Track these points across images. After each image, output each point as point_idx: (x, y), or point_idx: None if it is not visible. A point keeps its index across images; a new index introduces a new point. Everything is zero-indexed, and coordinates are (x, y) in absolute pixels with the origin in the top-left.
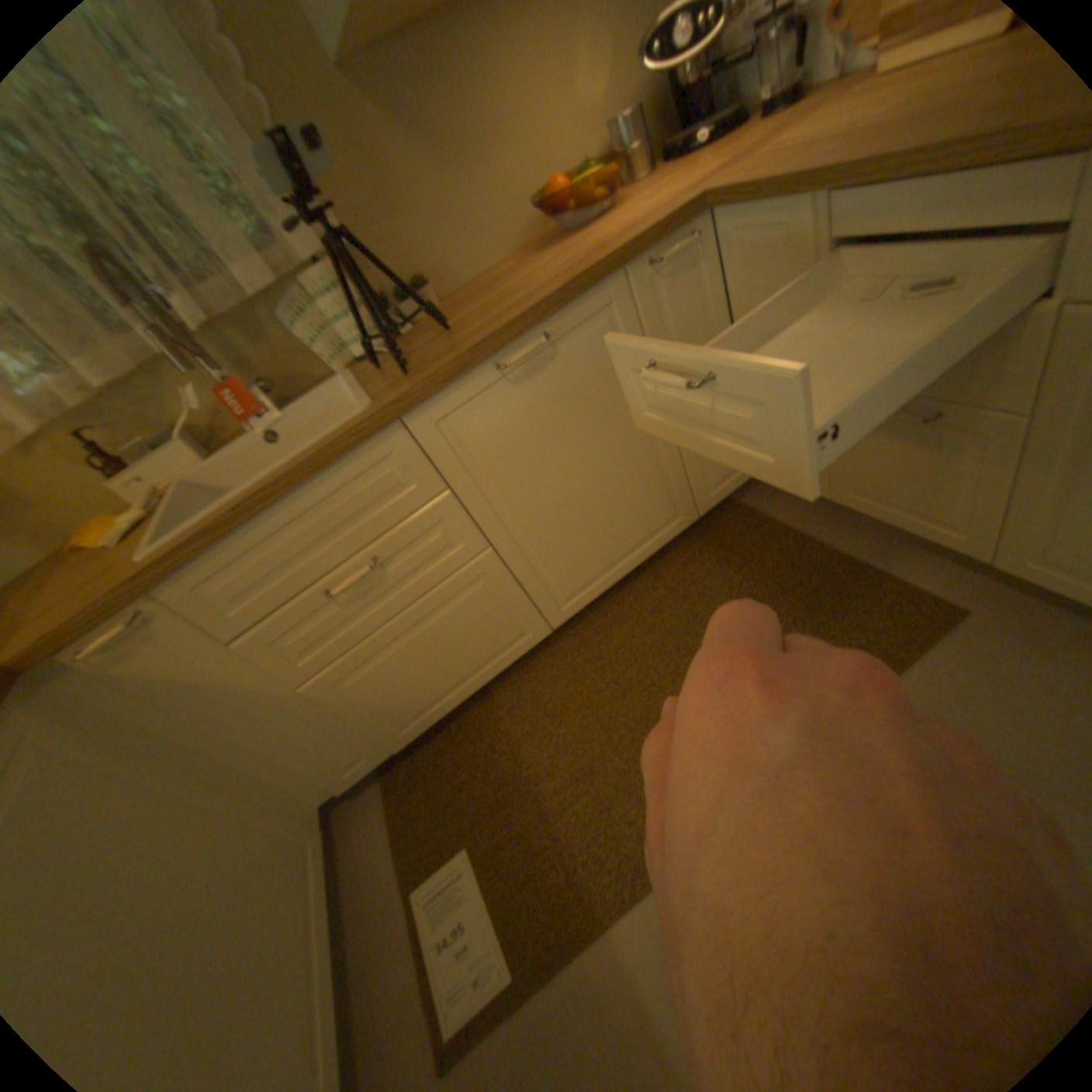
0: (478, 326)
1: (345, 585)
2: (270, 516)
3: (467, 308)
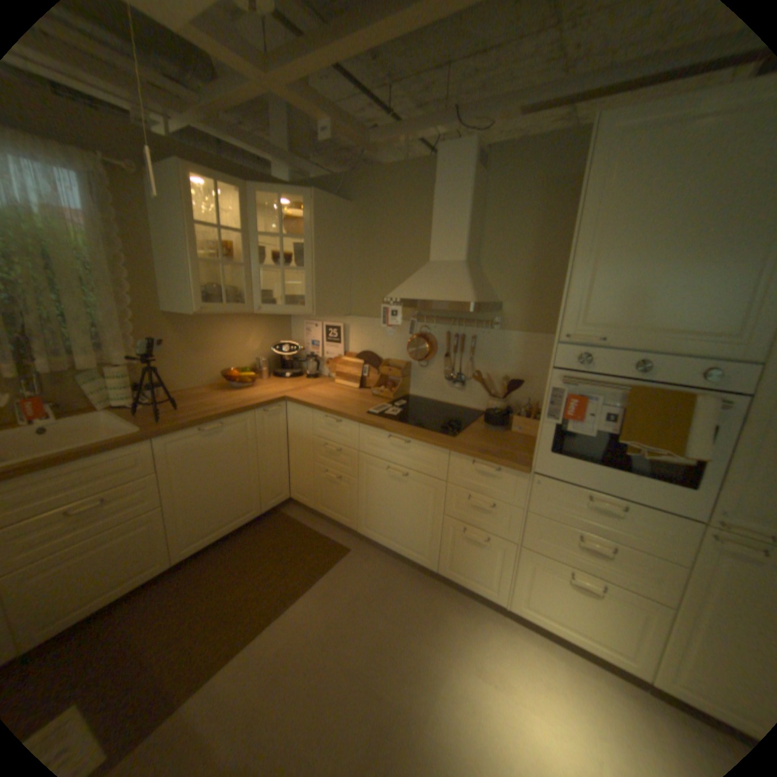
0: (193, 414)
1: (81, 511)
2: (64, 468)
3: (183, 404)
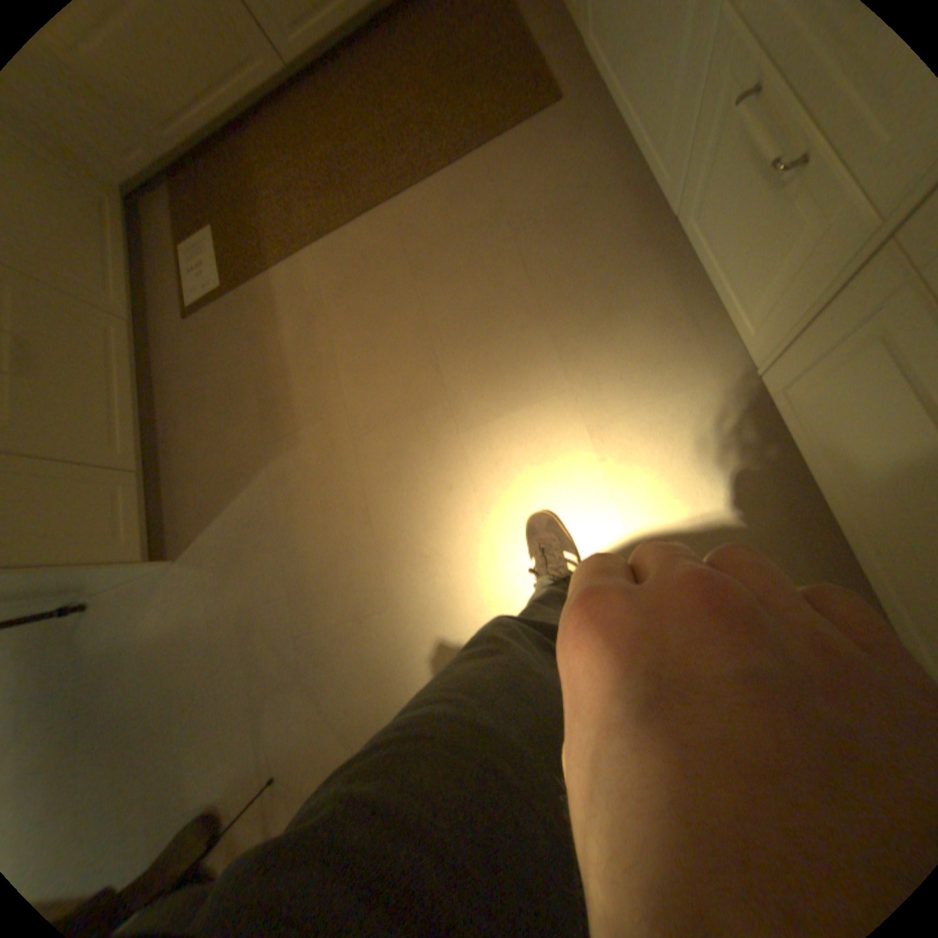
0: None
1: None
2: None
3: None
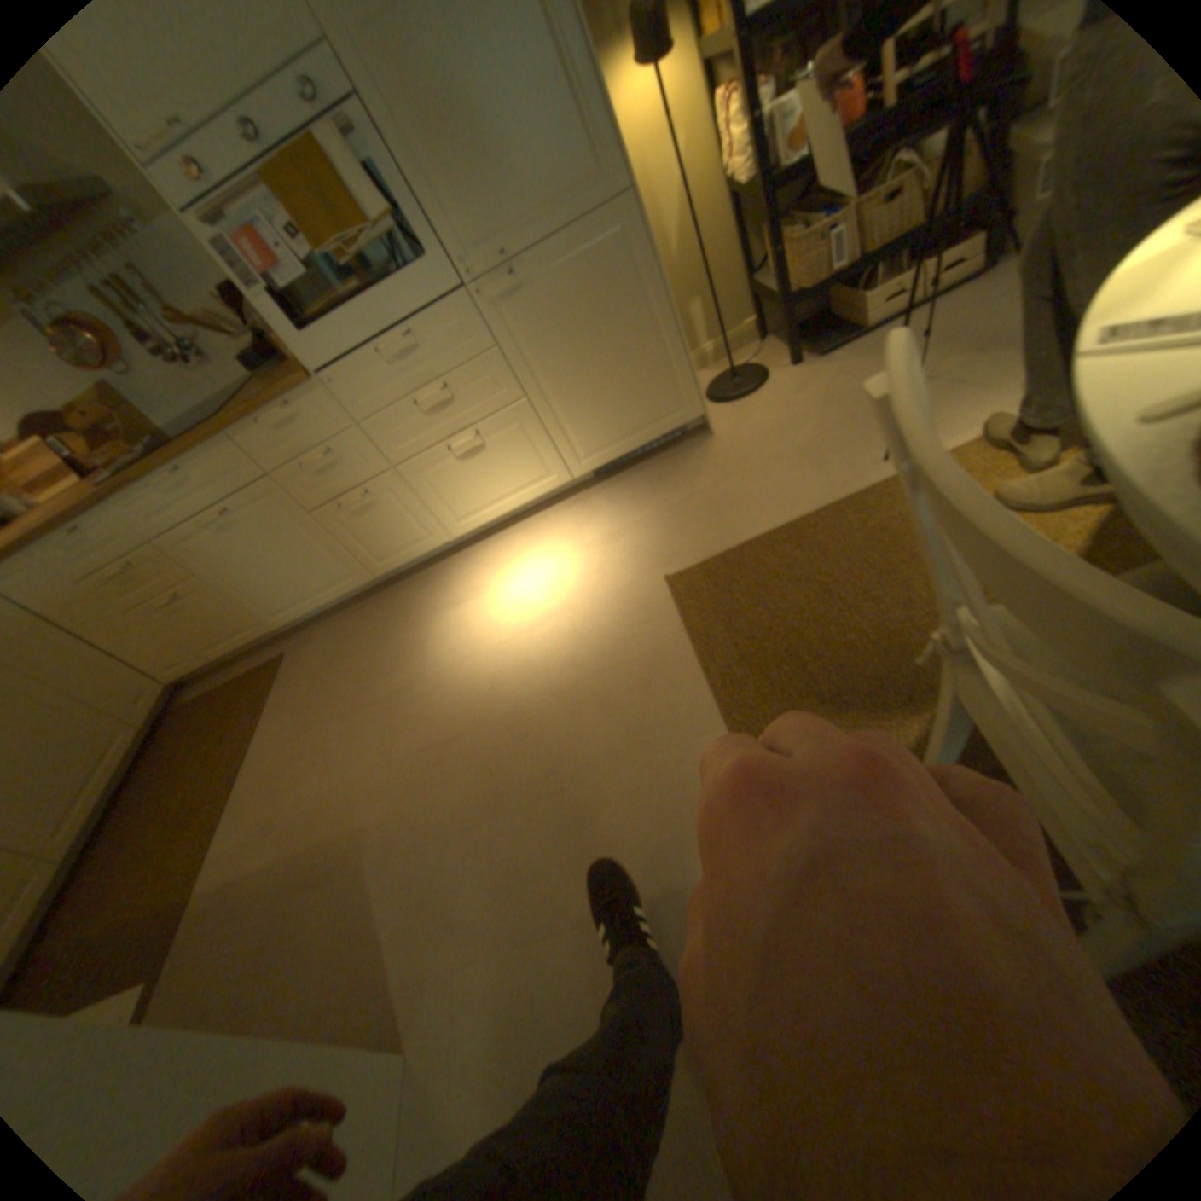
0: None
1: None
2: None
3: None
